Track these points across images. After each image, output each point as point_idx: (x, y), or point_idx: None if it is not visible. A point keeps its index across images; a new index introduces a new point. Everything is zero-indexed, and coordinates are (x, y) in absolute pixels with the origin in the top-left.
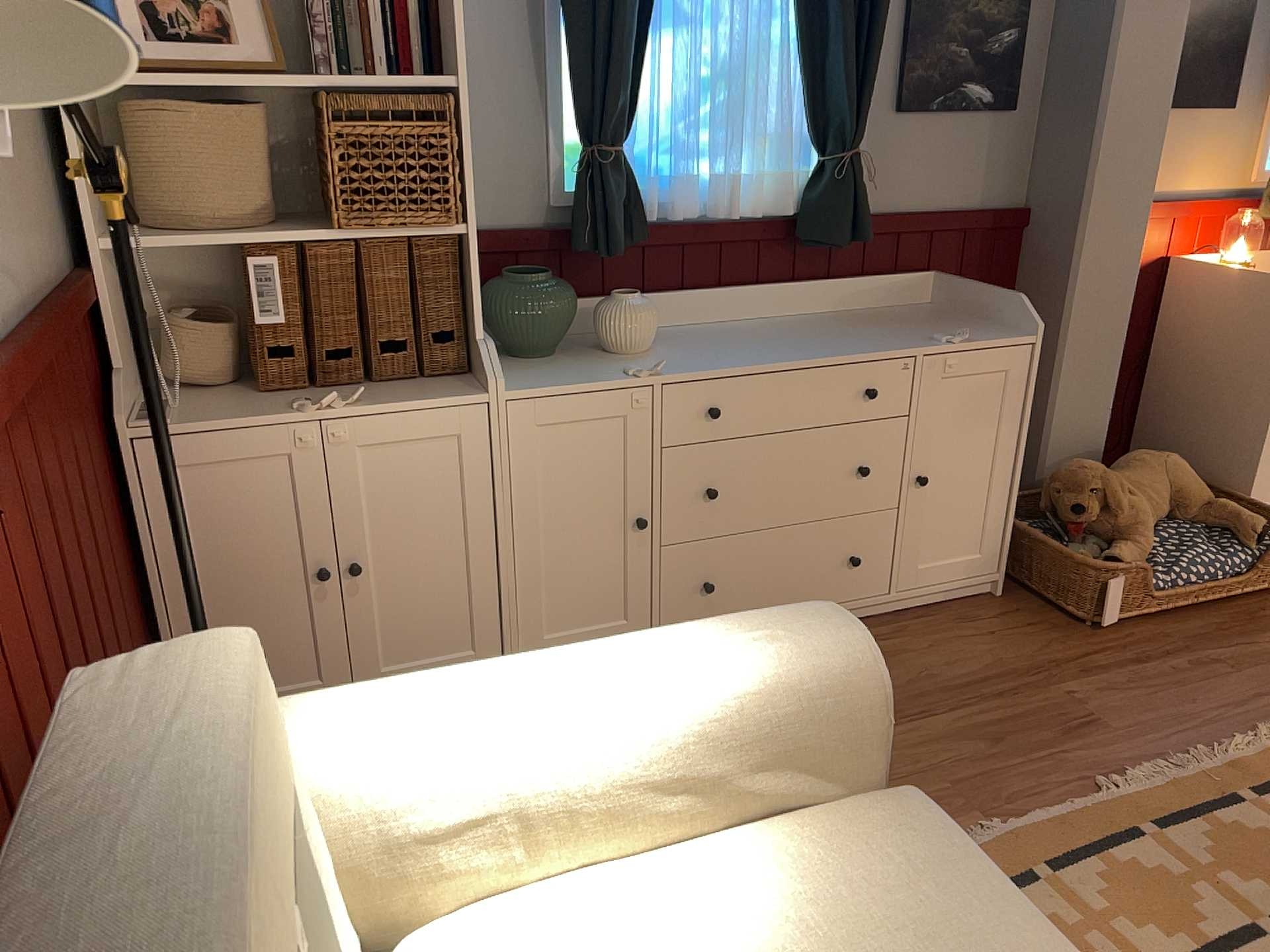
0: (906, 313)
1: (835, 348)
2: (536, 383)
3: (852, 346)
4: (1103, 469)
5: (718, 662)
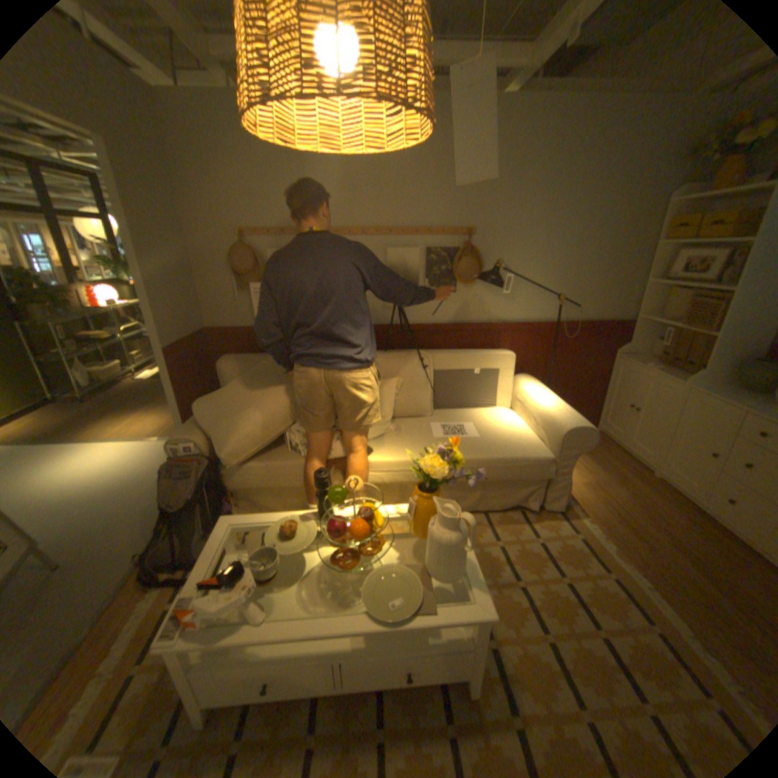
0: None
1: None
2: (709, 389)
3: None
4: None
5: (557, 411)
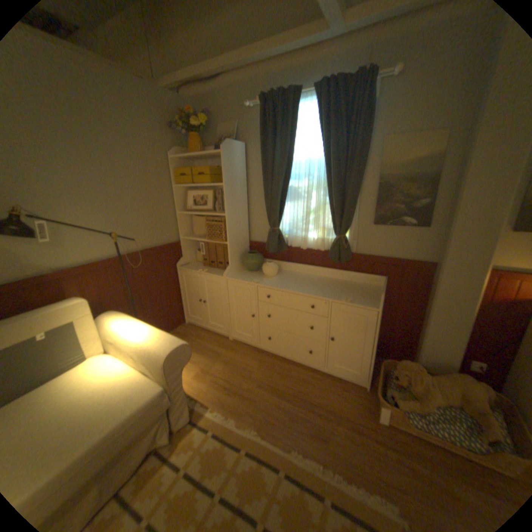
0: (364, 288)
1: (310, 291)
2: (235, 278)
3: (315, 292)
4: (422, 371)
5: (149, 342)
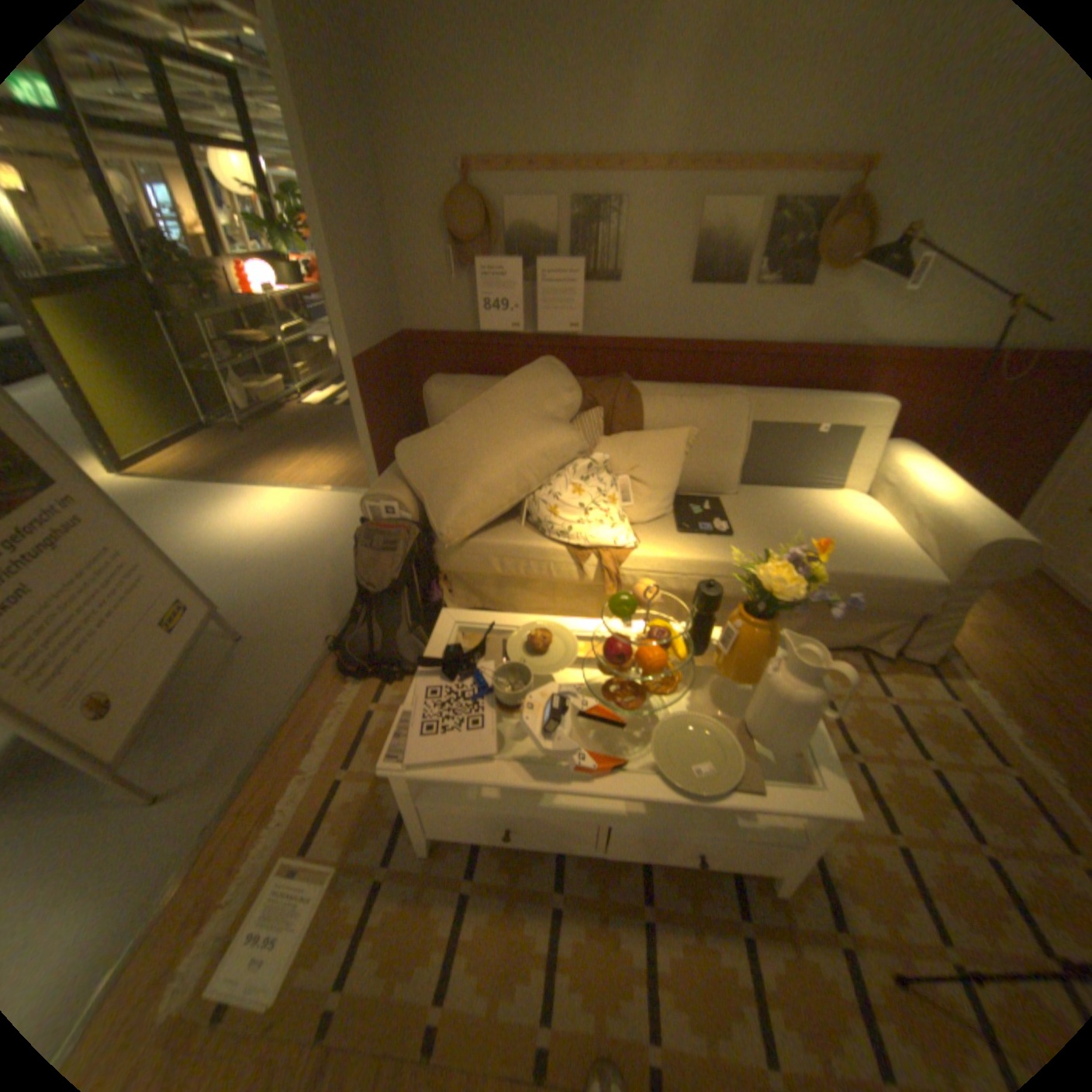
0: None
1: None
2: None
3: None
4: None
5: (969, 508)
